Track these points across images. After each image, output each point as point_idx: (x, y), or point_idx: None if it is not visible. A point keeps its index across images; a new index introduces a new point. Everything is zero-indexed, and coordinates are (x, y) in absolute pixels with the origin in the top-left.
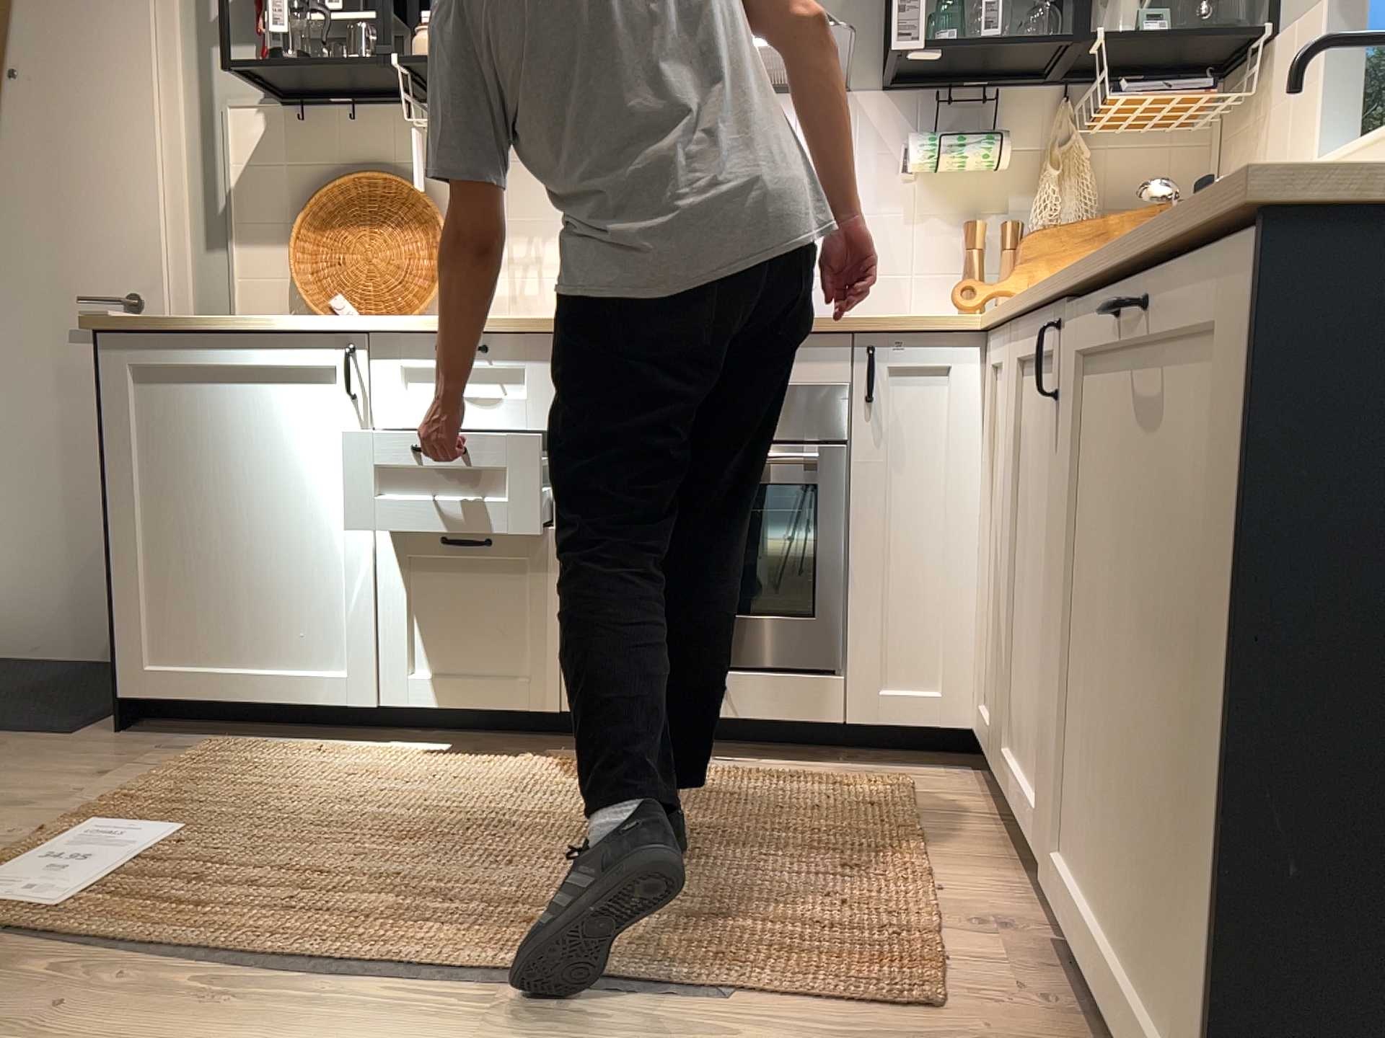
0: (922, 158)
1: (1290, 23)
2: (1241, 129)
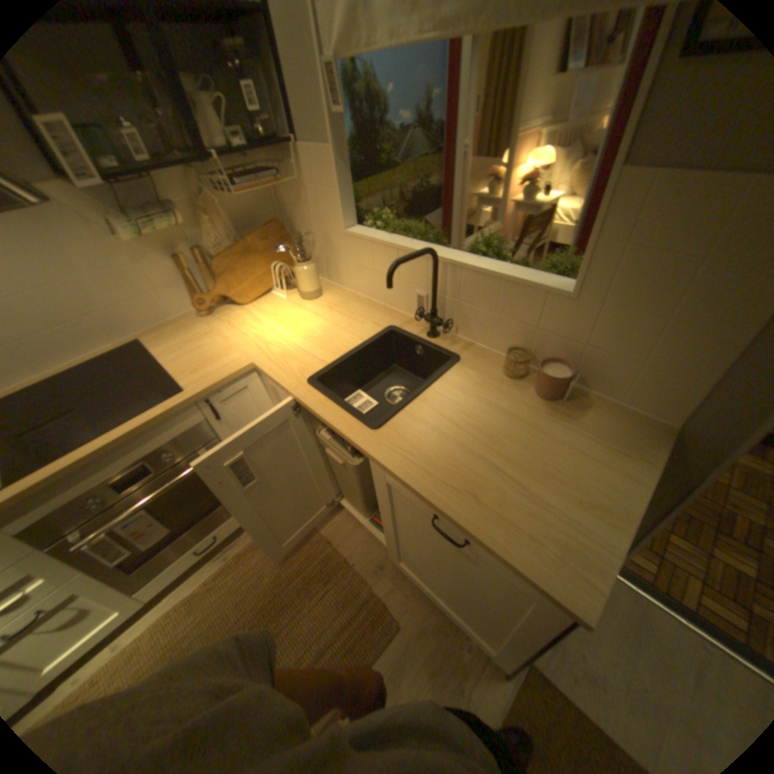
0: (121, 225)
1: (305, 140)
2: (286, 179)
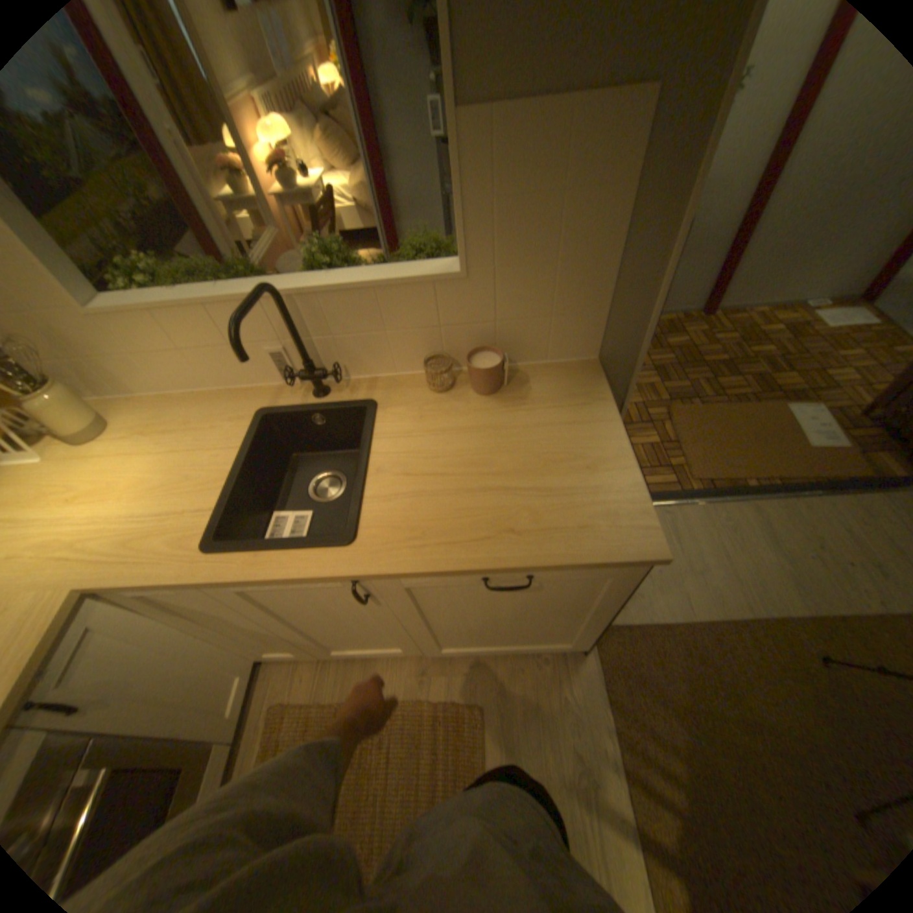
0: None
1: None
2: None
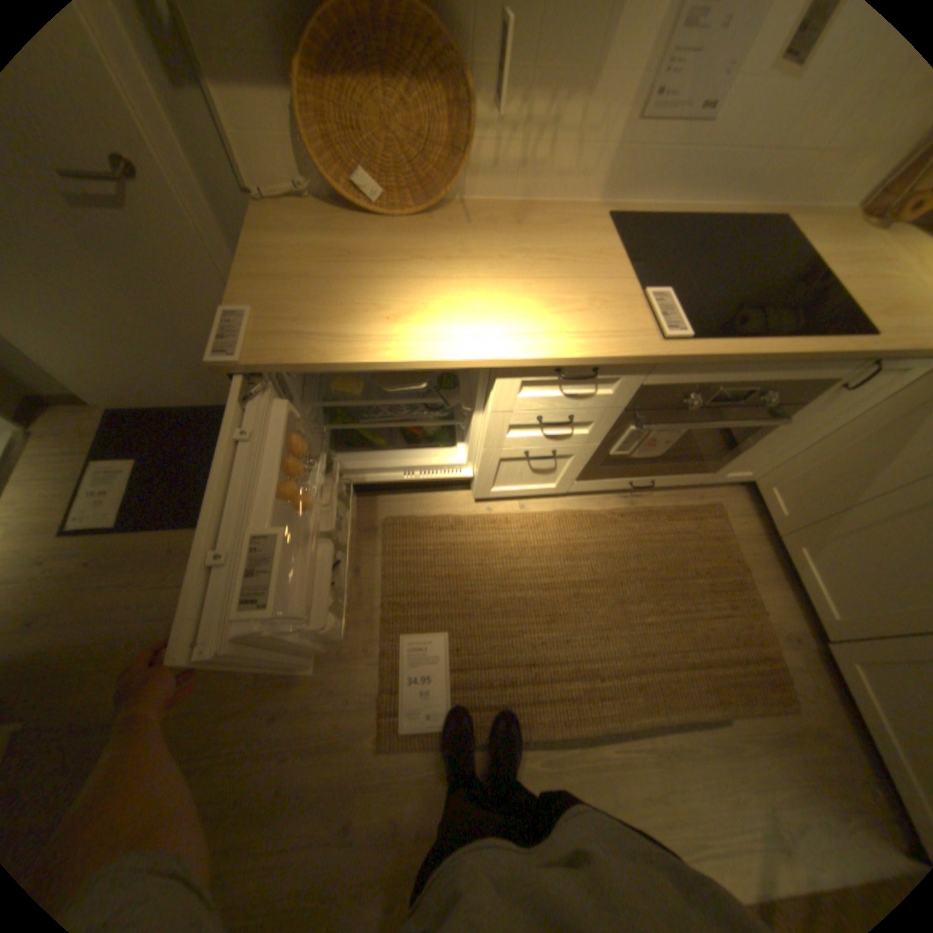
0: None
1: None
2: None
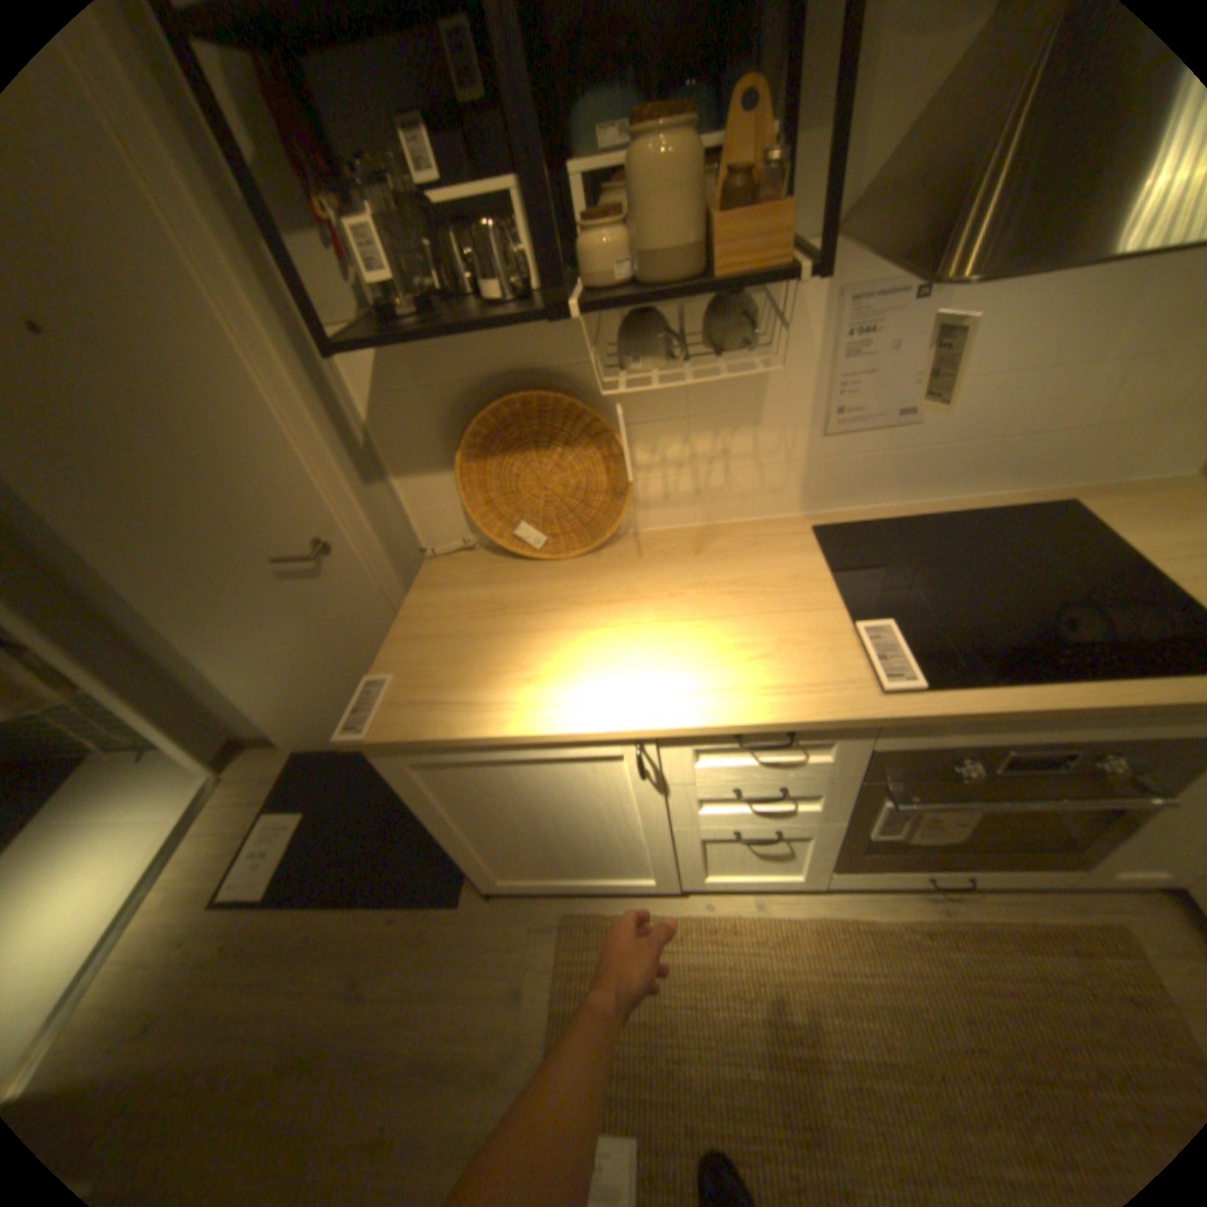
0: None
1: None
2: None
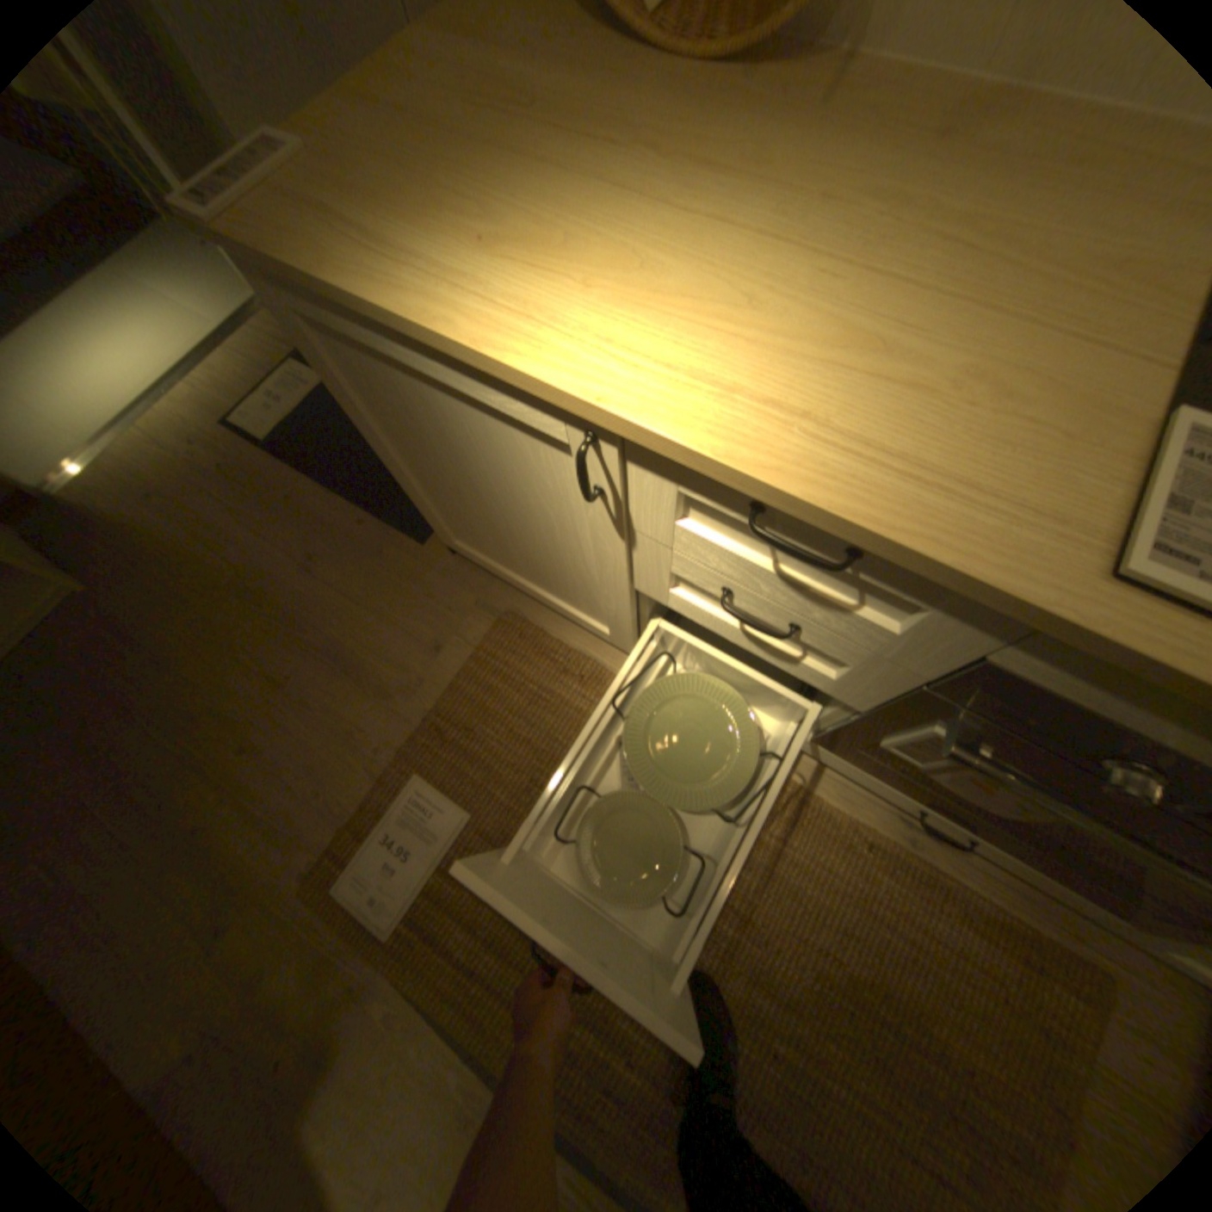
0: None
1: None
2: None
